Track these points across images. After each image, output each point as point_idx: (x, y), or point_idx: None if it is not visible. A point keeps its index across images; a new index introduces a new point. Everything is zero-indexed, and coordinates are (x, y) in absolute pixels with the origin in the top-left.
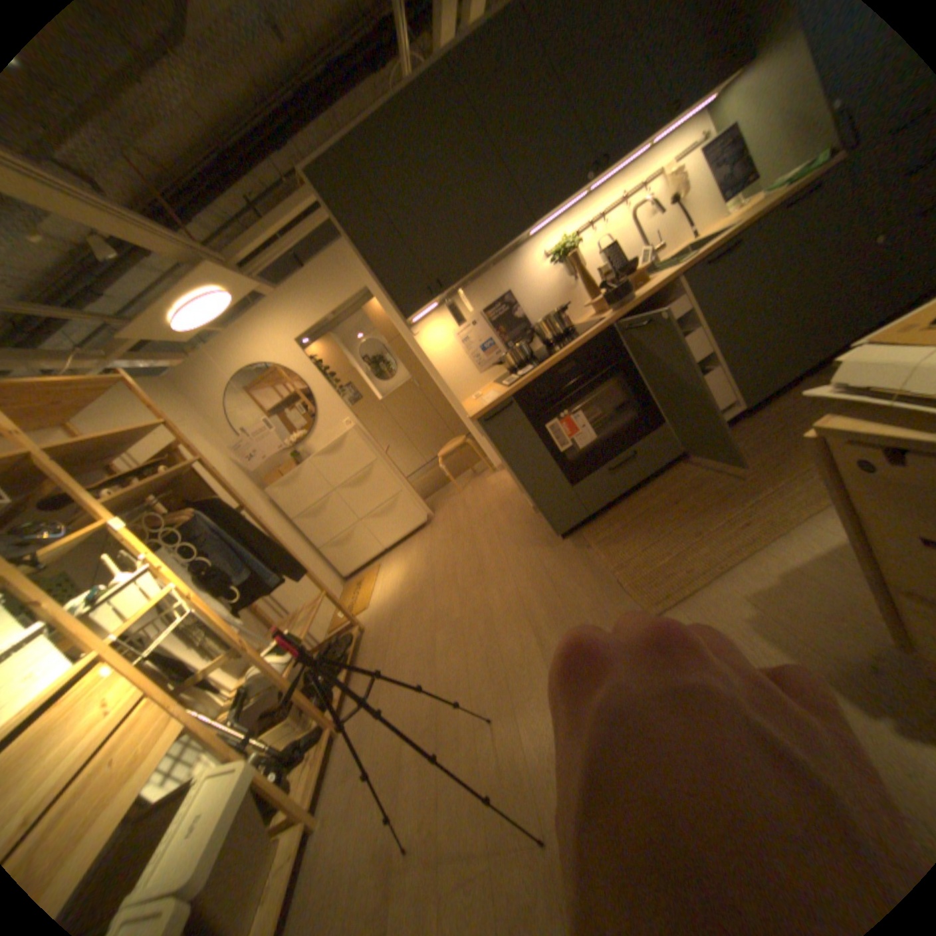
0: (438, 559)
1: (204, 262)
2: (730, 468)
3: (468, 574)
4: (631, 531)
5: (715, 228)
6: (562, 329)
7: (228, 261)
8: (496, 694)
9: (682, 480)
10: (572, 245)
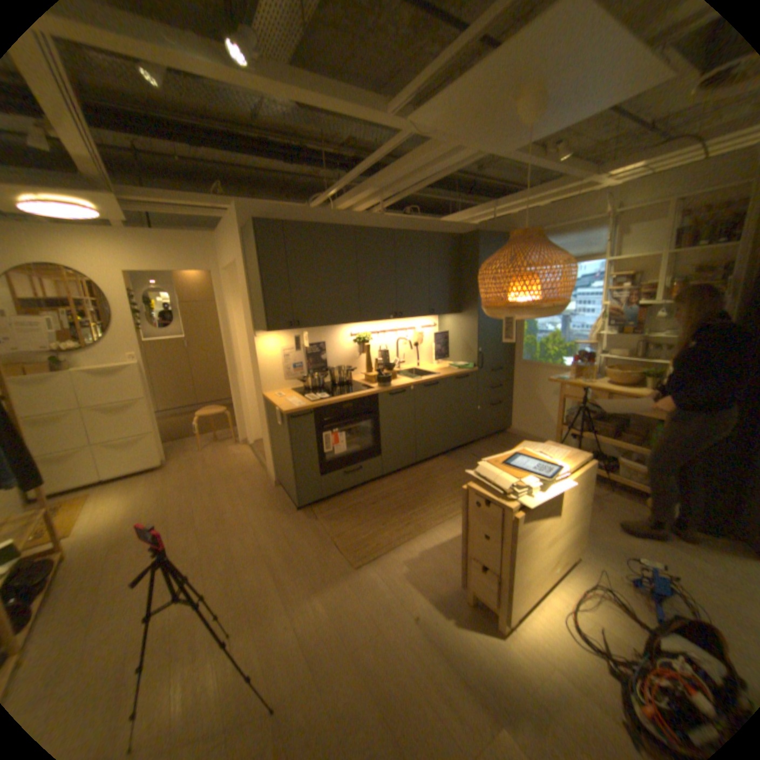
0: (173, 506)
1: (111, 196)
2: (403, 492)
3: (208, 524)
4: (346, 516)
5: (427, 369)
6: (345, 380)
7: (116, 197)
8: (236, 619)
9: (378, 492)
10: (365, 339)
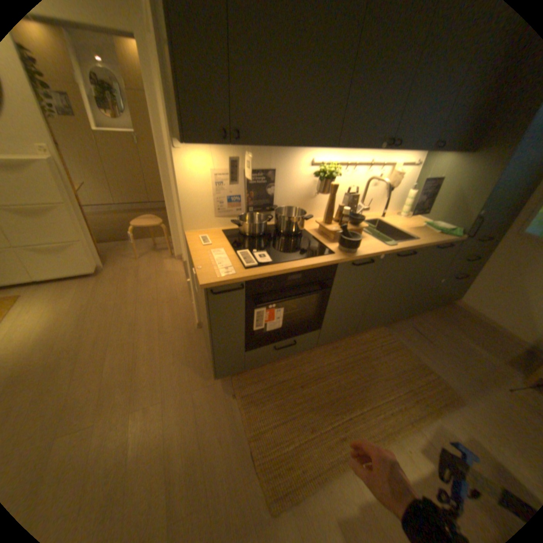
0: (91, 331)
1: None
2: (337, 375)
3: (117, 370)
4: (269, 400)
5: (397, 225)
6: (294, 229)
7: None
8: None
9: (308, 367)
10: (329, 172)
